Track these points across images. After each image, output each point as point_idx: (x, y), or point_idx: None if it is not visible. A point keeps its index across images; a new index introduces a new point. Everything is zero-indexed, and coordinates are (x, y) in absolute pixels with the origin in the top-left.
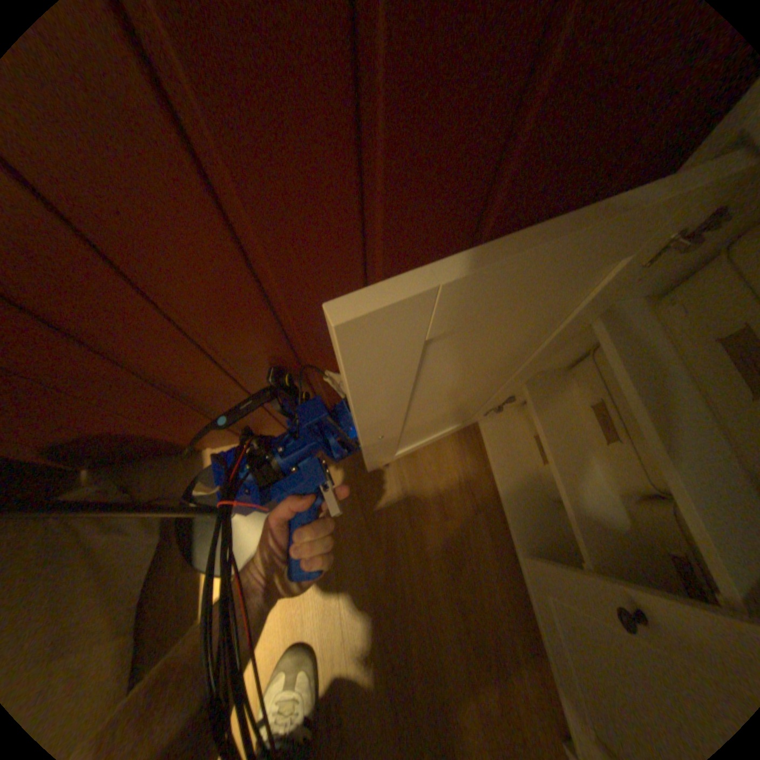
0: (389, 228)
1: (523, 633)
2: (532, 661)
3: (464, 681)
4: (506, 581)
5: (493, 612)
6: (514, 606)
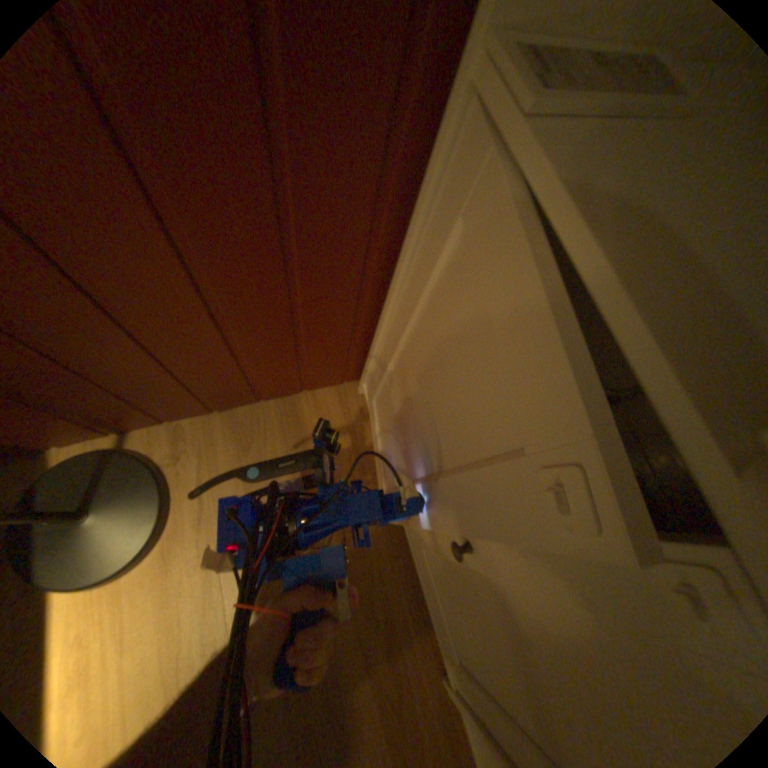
0: (154, 157)
1: (407, 589)
2: (415, 613)
3: (352, 644)
4: (392, 544)
5: (380, 575)
6: (400, 566)
